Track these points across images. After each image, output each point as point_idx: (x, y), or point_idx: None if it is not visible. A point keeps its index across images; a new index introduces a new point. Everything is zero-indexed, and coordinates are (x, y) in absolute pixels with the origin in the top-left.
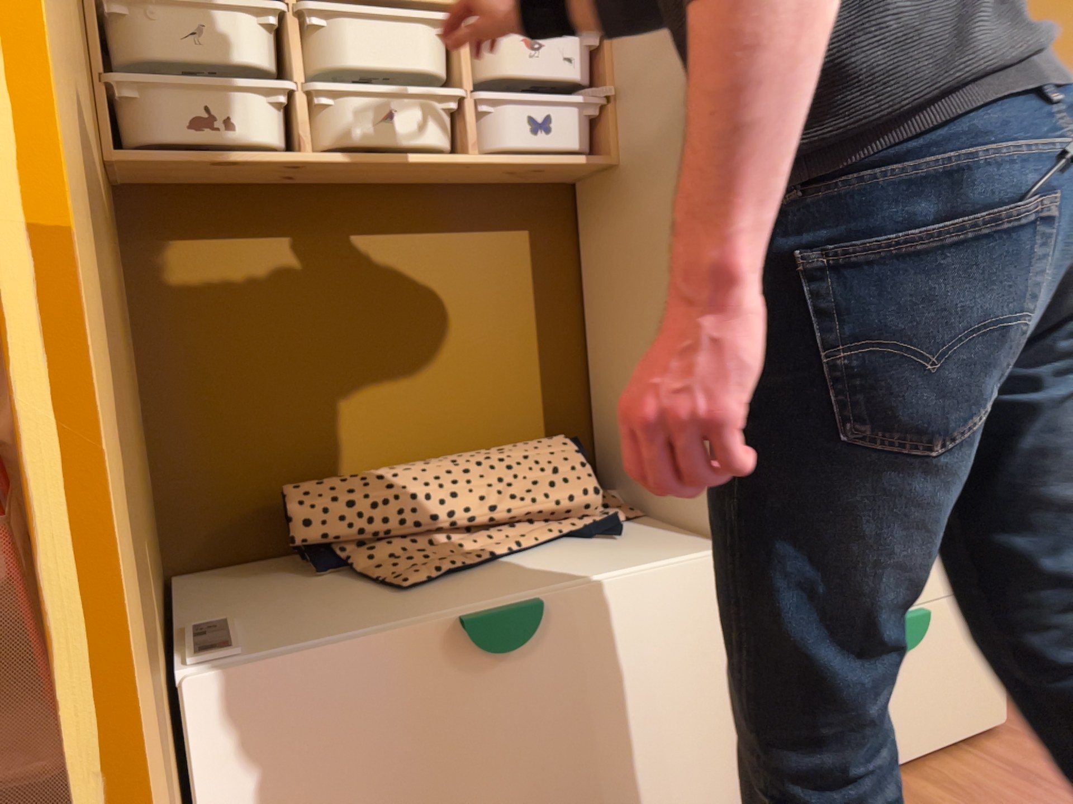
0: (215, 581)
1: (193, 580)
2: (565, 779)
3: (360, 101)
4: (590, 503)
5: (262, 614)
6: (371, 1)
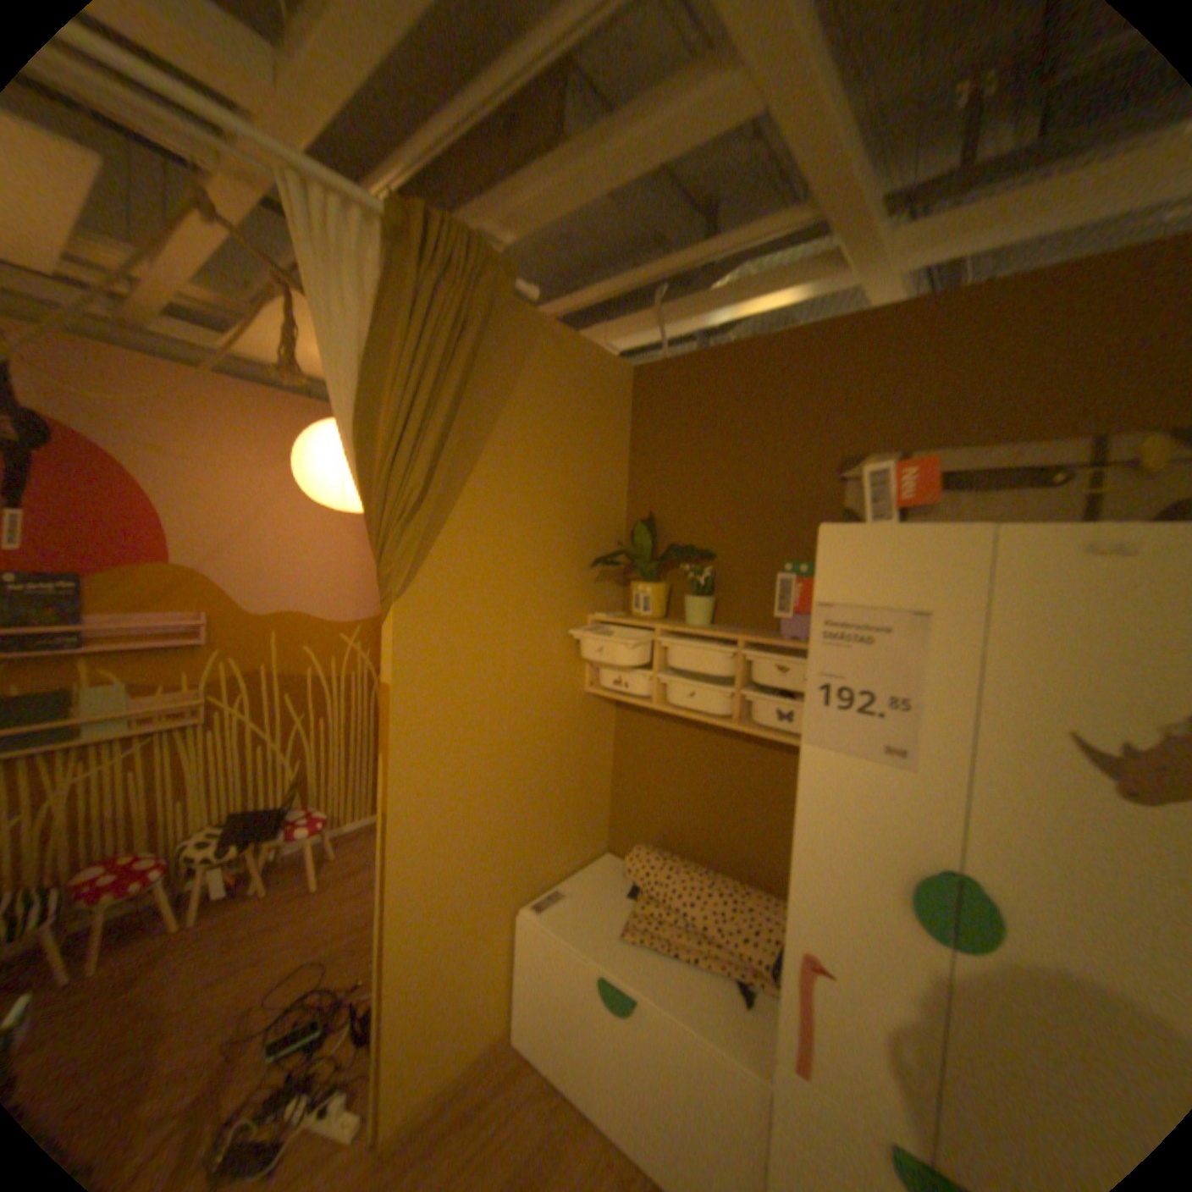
0: (609, 868)
1: (607, 861)
2: (637, 1105)
3: (678, 684)
4: (760, 971)
5: (580, 903)
6: (690, 636)
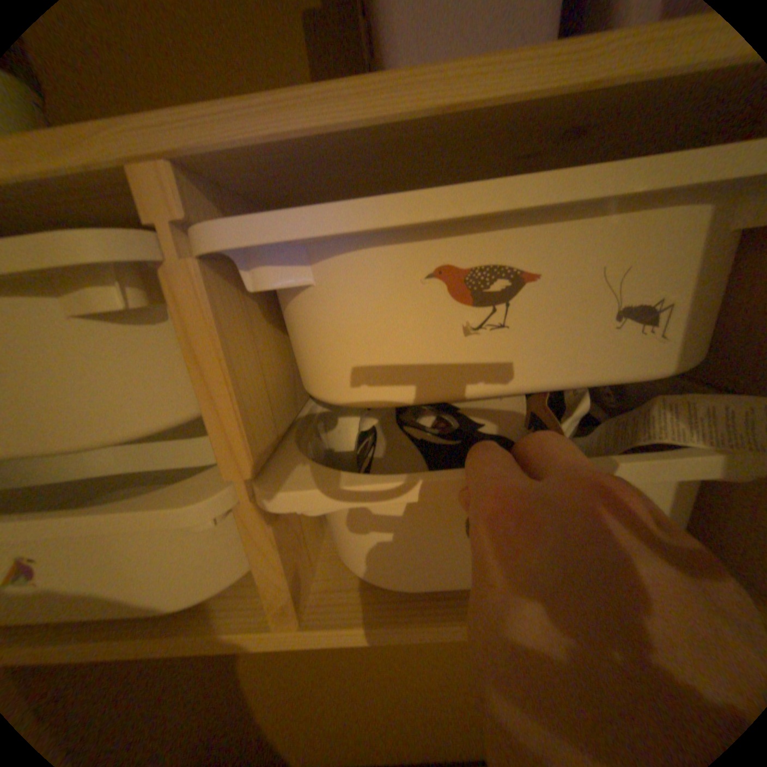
0: None
1: None
2: None
3: None
4: None
5: None
6: None
